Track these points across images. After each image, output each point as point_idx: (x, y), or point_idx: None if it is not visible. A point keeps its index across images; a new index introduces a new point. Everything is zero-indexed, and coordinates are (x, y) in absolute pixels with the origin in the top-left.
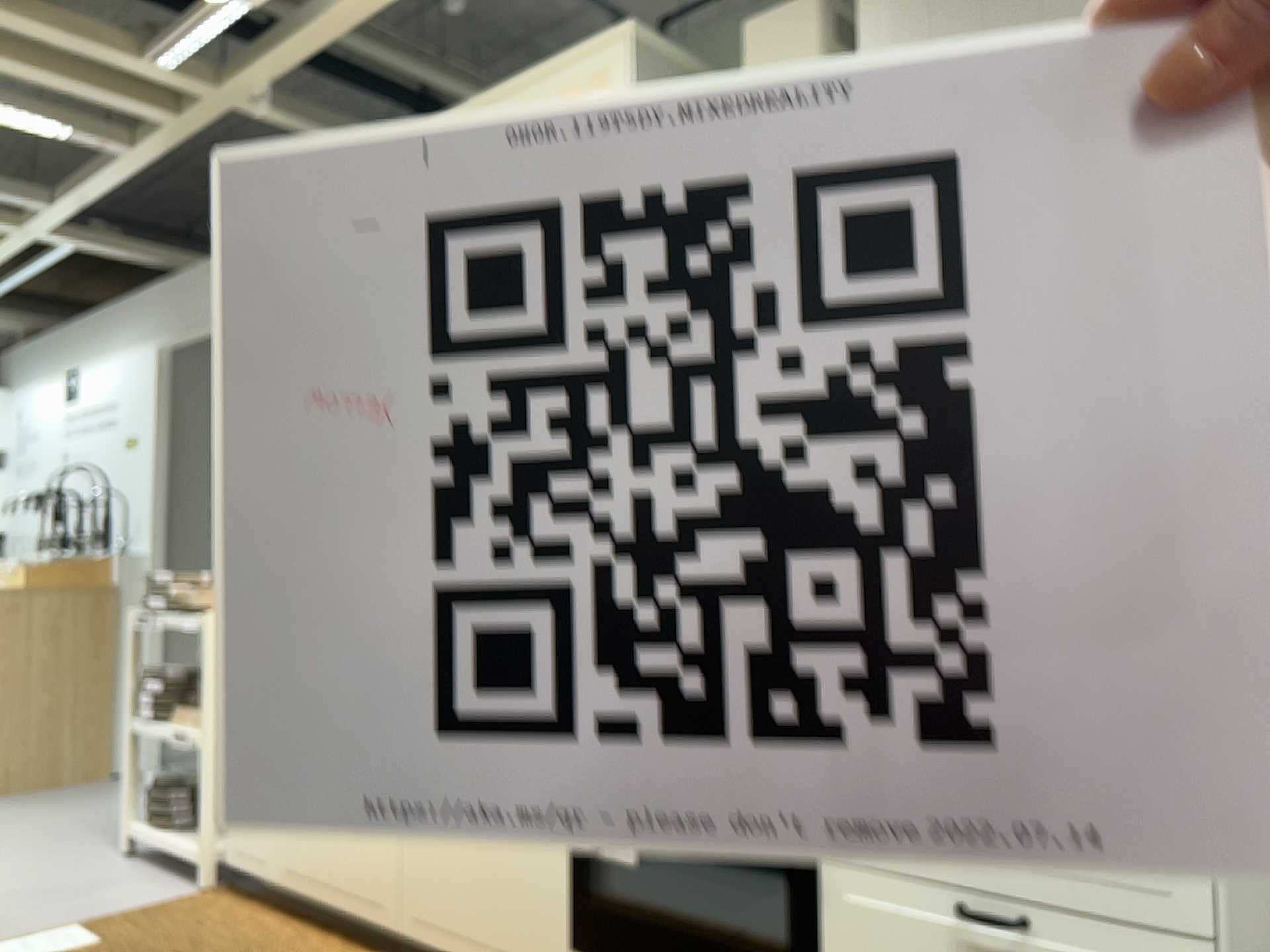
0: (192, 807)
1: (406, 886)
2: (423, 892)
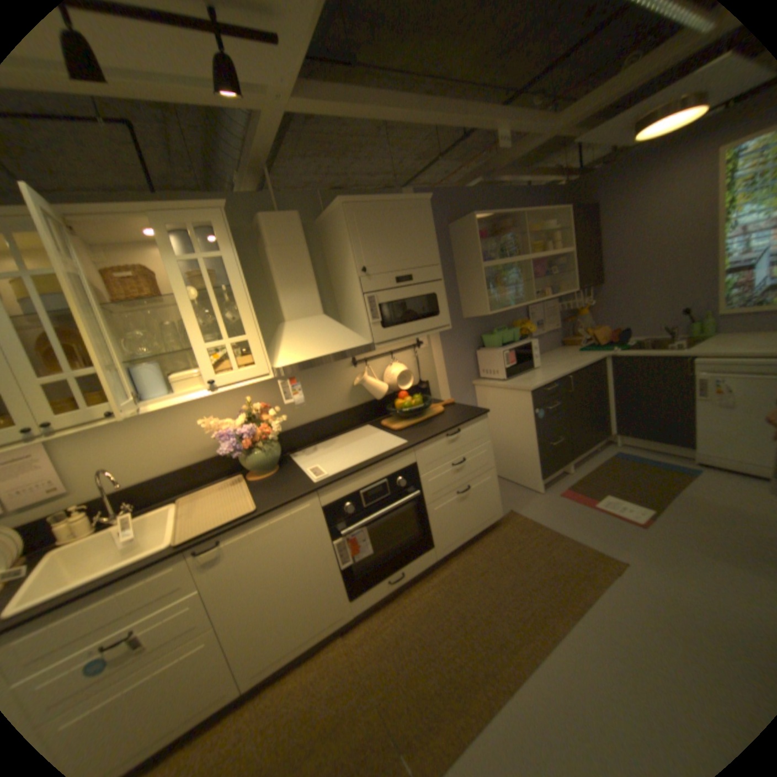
0: None
1: (241, 669)
2: (256, 660)
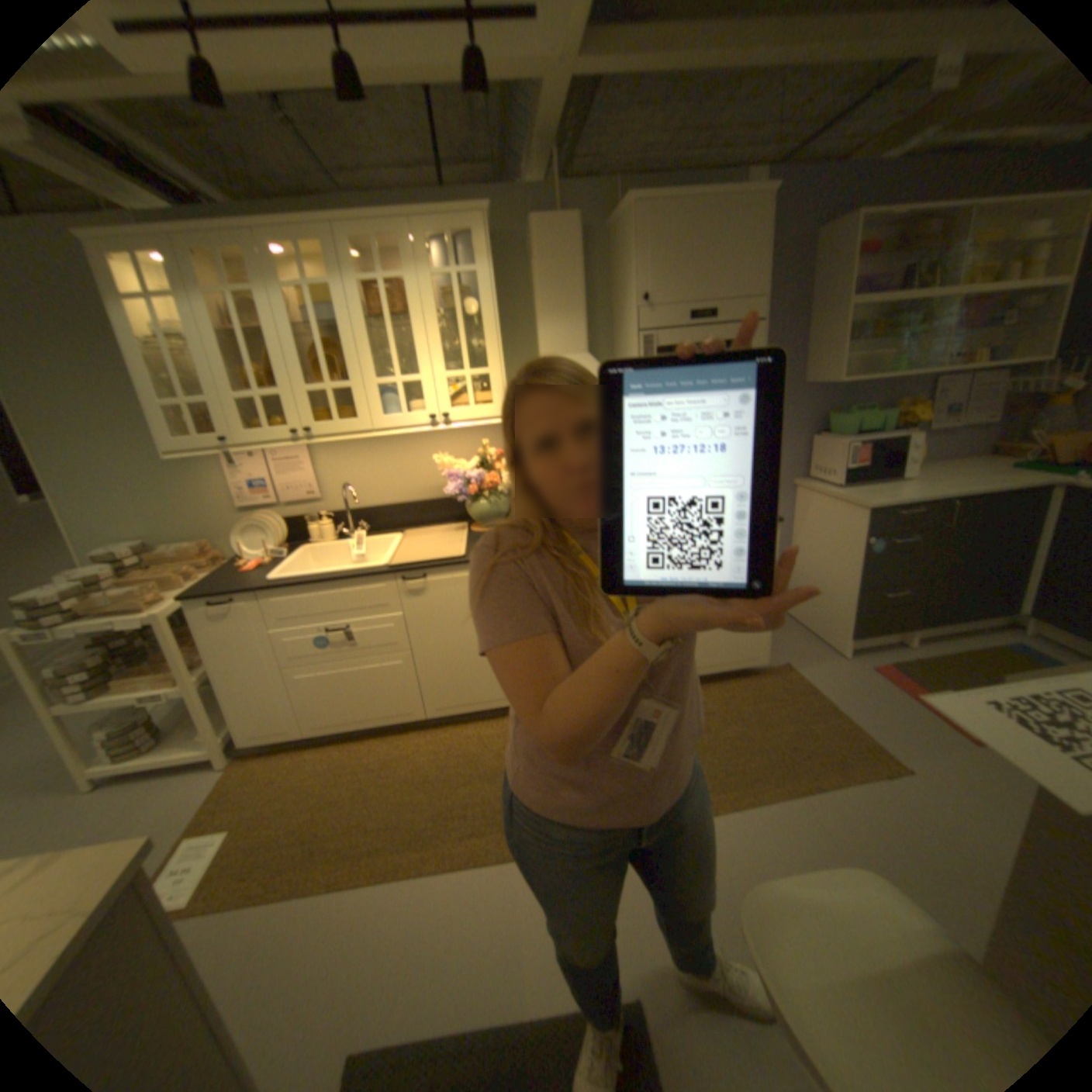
0: (147, 733)
1: (429, 697)
2: (443, 695)
